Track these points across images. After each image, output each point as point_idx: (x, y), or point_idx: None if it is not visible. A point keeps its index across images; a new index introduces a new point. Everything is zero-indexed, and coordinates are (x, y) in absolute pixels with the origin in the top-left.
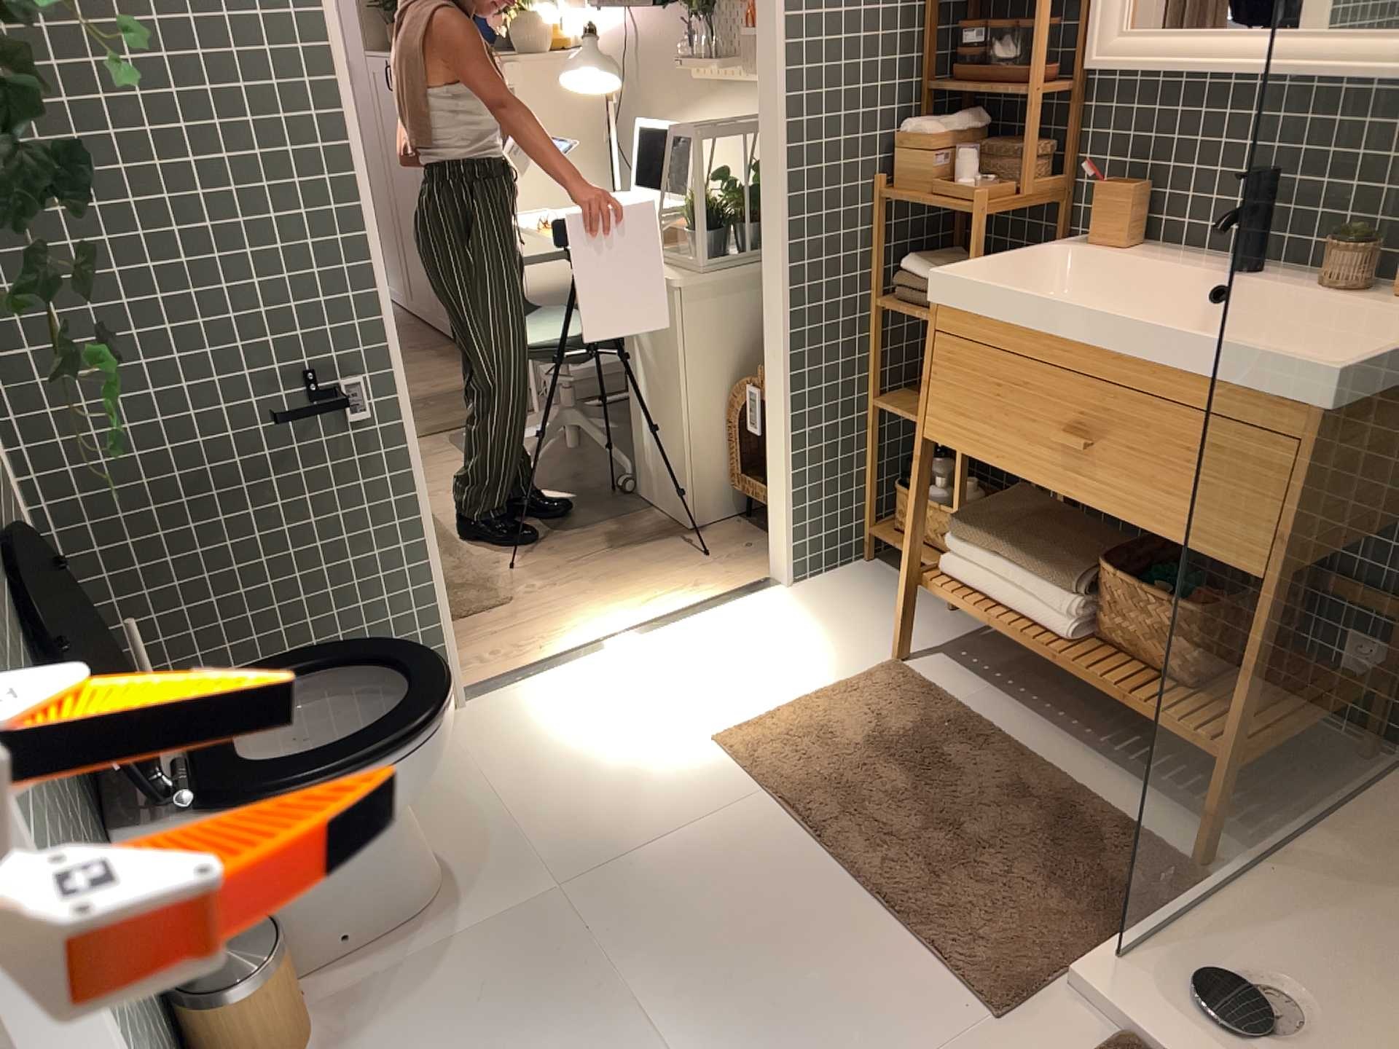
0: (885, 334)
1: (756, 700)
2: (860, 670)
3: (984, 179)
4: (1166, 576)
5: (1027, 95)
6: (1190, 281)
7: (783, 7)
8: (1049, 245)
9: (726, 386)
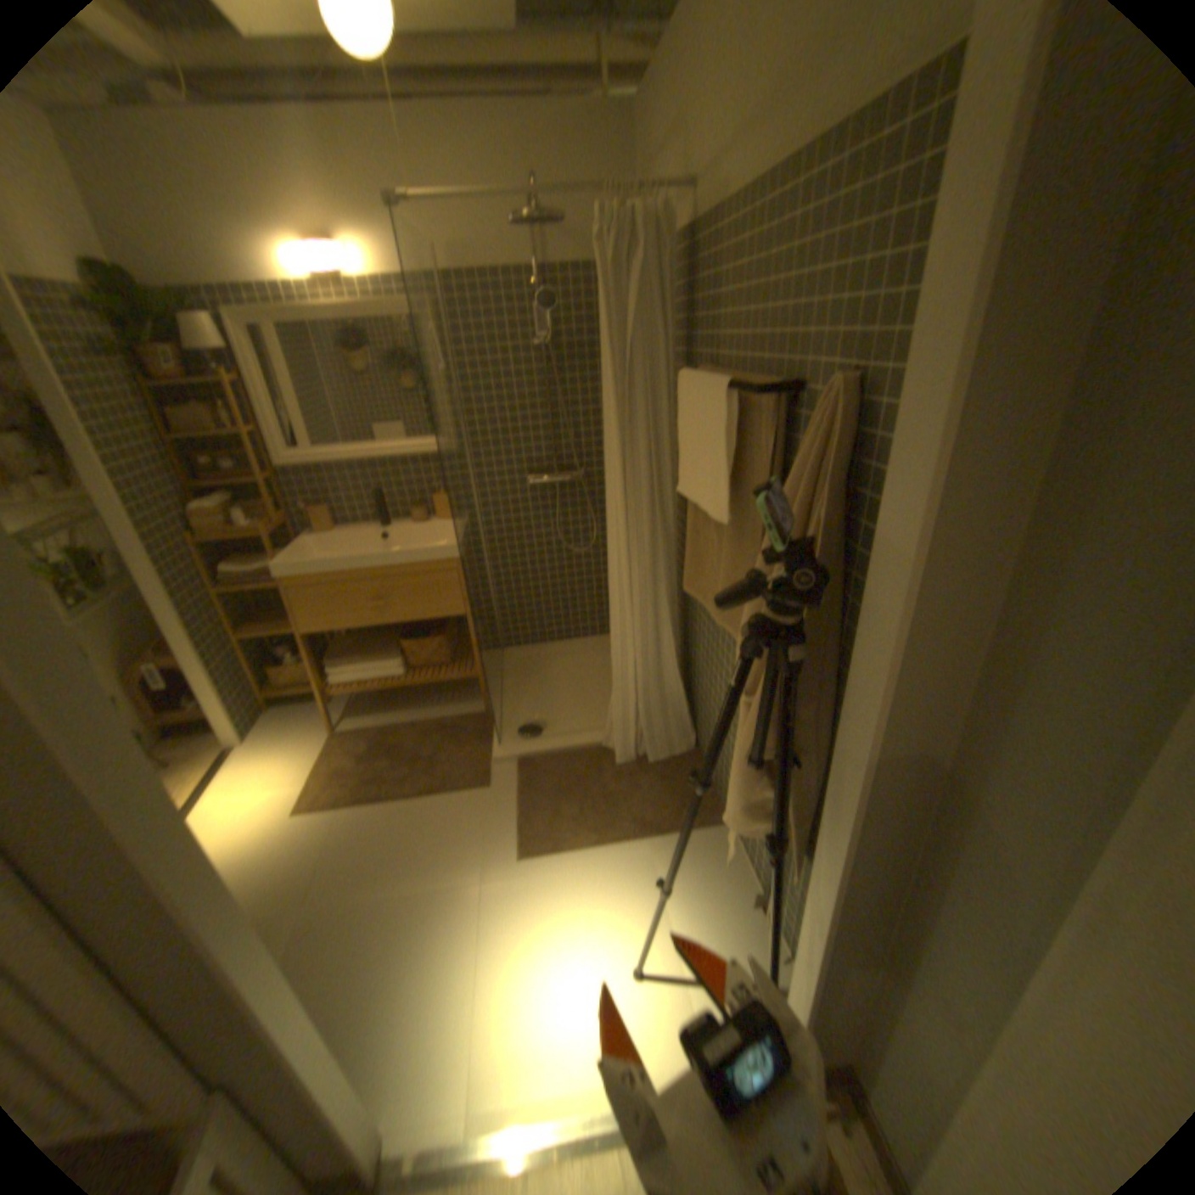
0: (220, 609)
1: (288, 793)
2: (319, 750)
3: (250, 523)
4: (416, 639)
5: (240, 483)
6: (368, 537)
7: (99, 468)
8: (285, 542)
9: (115, 680)
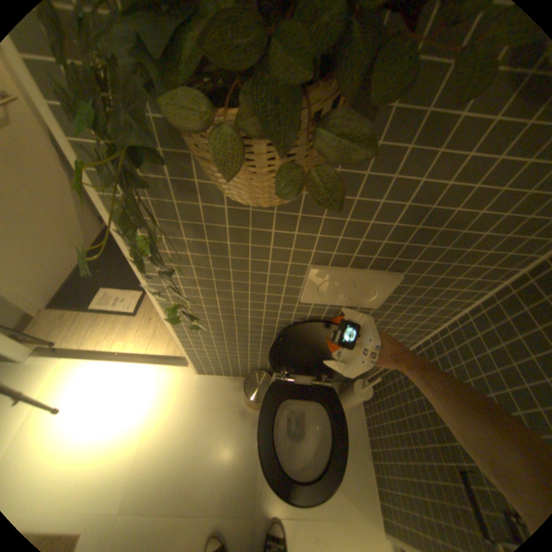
0: None
1: None
2: None
3: None
4: None
5: None
6: None
7: None
8: None
9: None
